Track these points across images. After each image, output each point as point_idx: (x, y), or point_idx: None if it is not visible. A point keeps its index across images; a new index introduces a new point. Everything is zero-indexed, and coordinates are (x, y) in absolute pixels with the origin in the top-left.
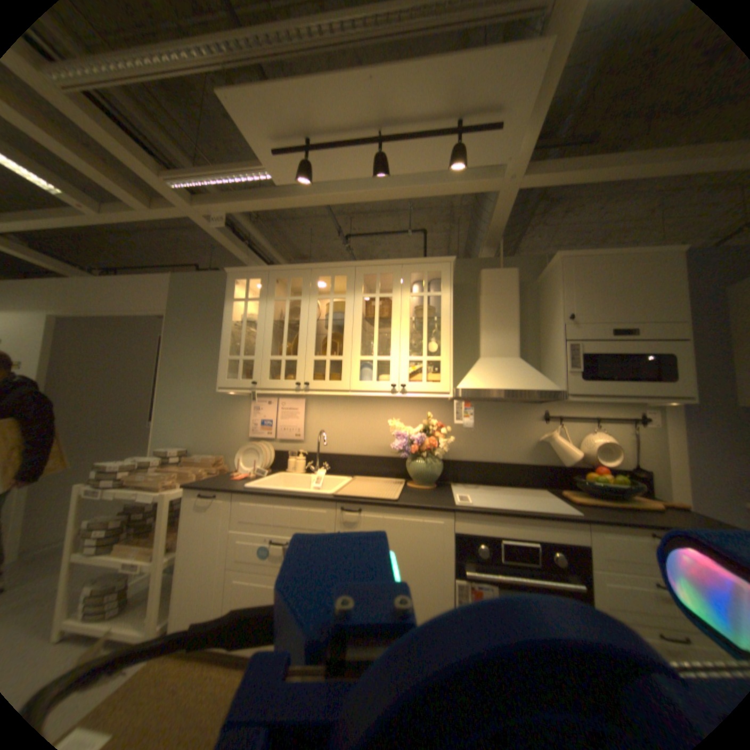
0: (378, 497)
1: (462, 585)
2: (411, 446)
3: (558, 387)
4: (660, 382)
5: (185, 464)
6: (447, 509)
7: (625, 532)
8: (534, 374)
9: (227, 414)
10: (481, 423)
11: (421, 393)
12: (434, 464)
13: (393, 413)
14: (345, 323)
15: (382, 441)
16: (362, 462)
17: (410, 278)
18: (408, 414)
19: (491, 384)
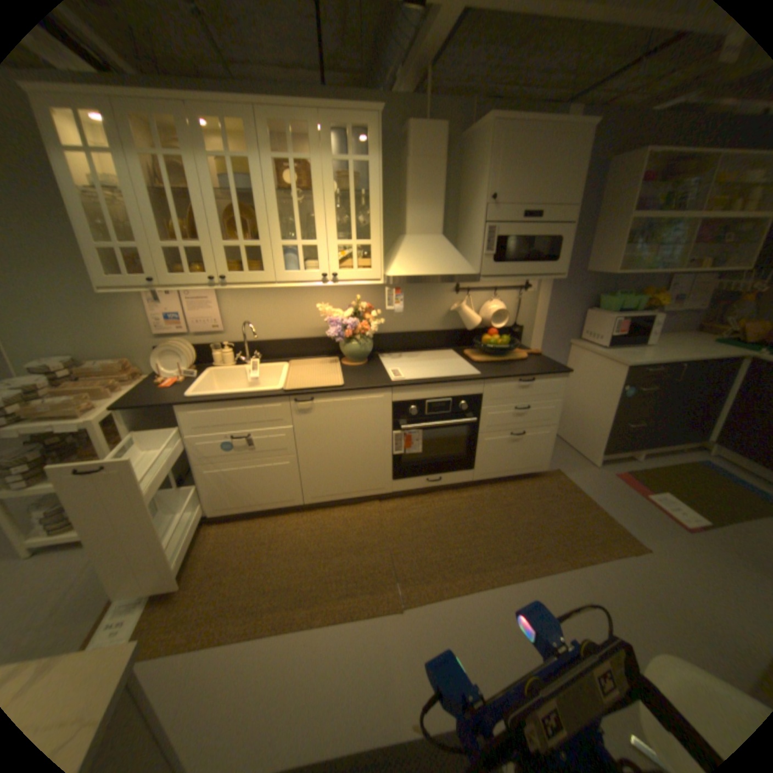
0: (326, 386)
1: (398, 434)
2: (344, 331)
3: (474, 271)
4: (547, 263)
5: (82, 377)
6: (386, 387)
7: (505, 382)
8: (455, 257)
9: (110, 311)
10: (403, 299)
11: (353, 281)
12: (366, 344)
13: (319, 295)
14: (255, 197)
15: (311, 324)
16: (293, 346)
17: (326, 126)
18: (334, 295)
19: (419, 271)
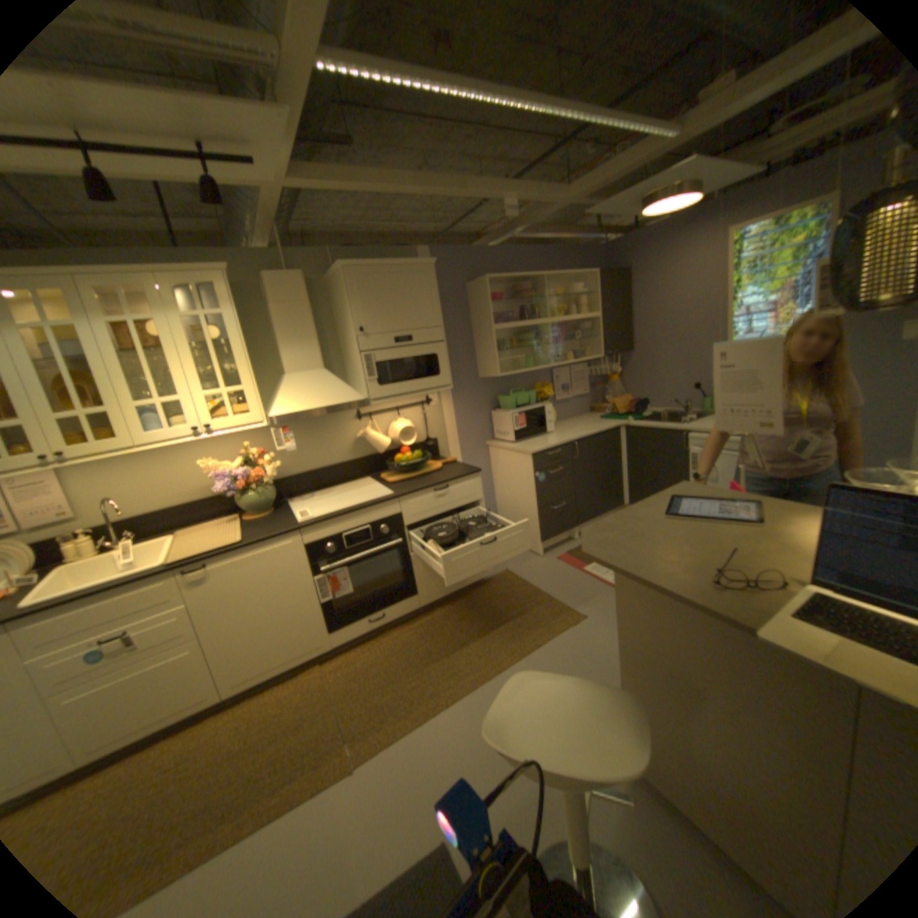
0: (220, 547)
1: (320, 579)
2: (237, 483)
3: (362, 397)
4: (430, 379)
5: None
6: (293, 531)
7: (420, 496)
8: (340, 388)
9: None
10: (302, 437)
11: (233, 429)
12: (267, 491)
13: (200, 451)
14: (91, 363)
15: (197, 485)
16: (178, 515)
17: (170, 286)
18: (219, 447)
19: (304, 407)
